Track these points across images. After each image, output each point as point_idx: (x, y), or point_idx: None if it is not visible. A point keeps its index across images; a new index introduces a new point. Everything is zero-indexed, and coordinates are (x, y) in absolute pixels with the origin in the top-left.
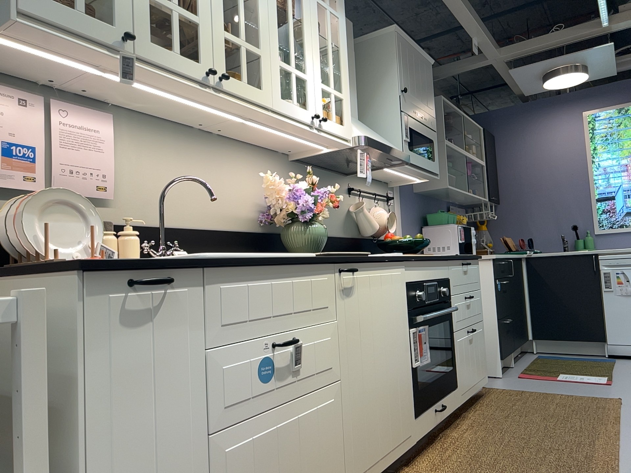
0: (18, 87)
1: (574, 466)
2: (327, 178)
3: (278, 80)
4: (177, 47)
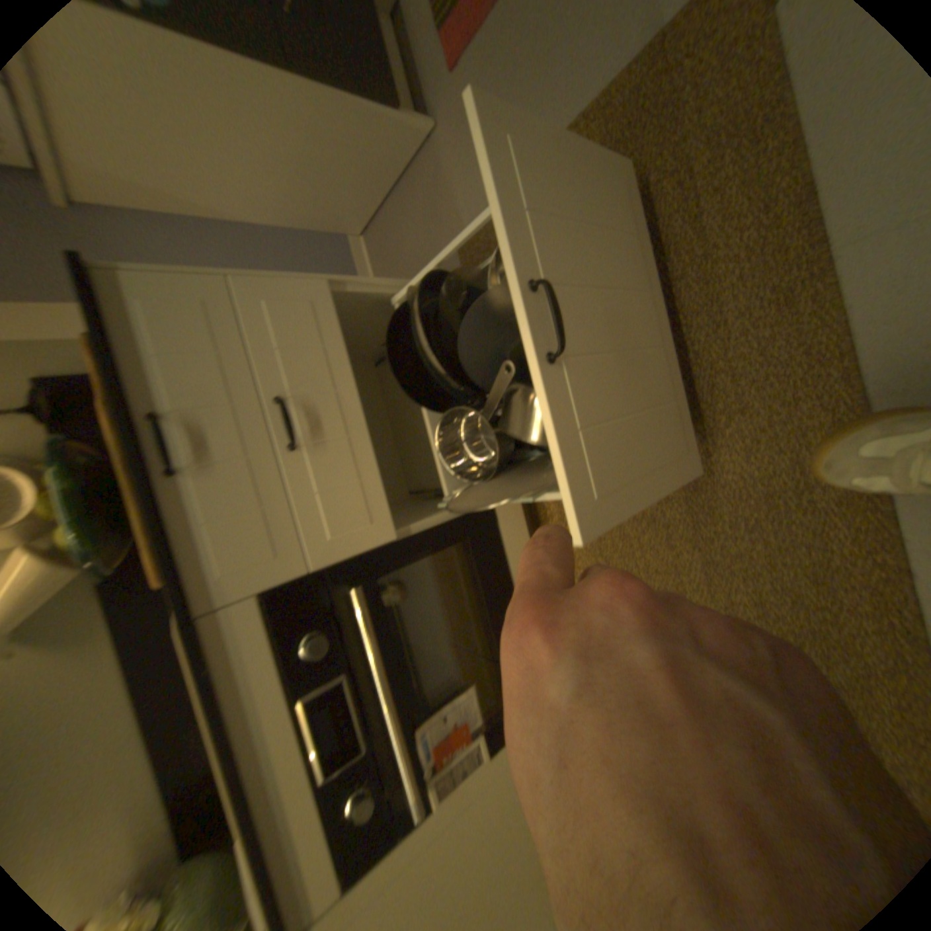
0: None
1: (807, 636)
2: None
3: None
4: None
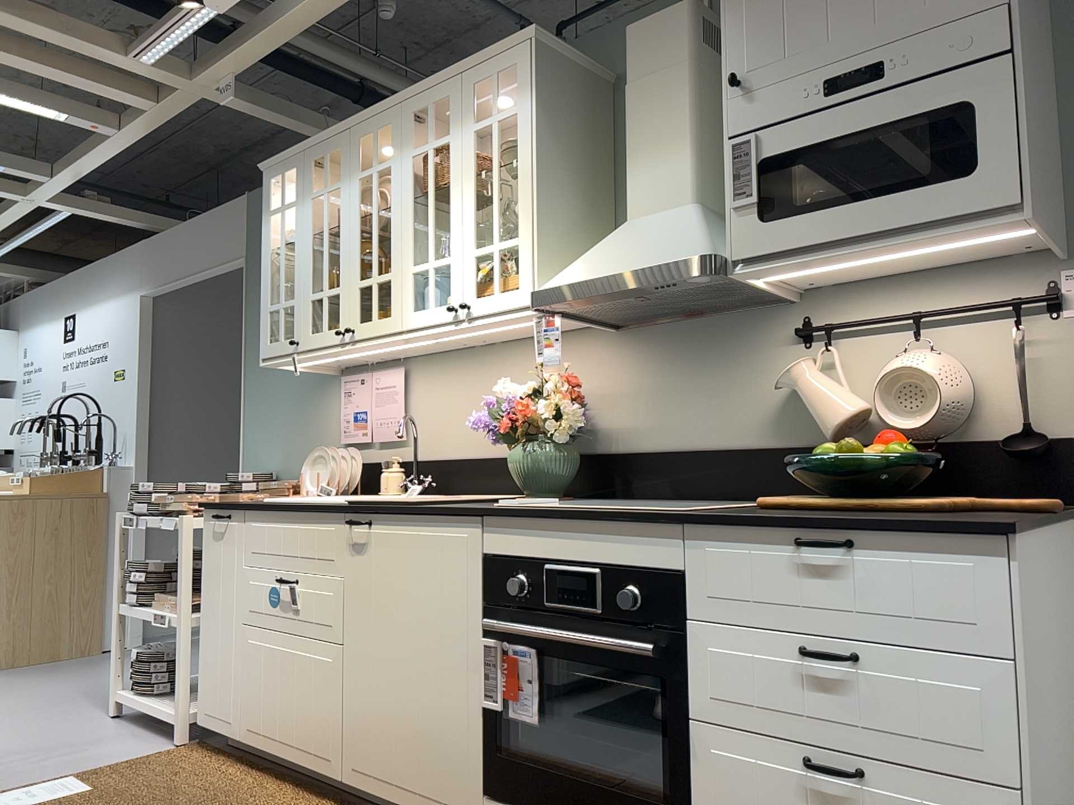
0: (363, 370)
1: None
2: (715, 329)
3: (408, 291)
4: (324, 326)
